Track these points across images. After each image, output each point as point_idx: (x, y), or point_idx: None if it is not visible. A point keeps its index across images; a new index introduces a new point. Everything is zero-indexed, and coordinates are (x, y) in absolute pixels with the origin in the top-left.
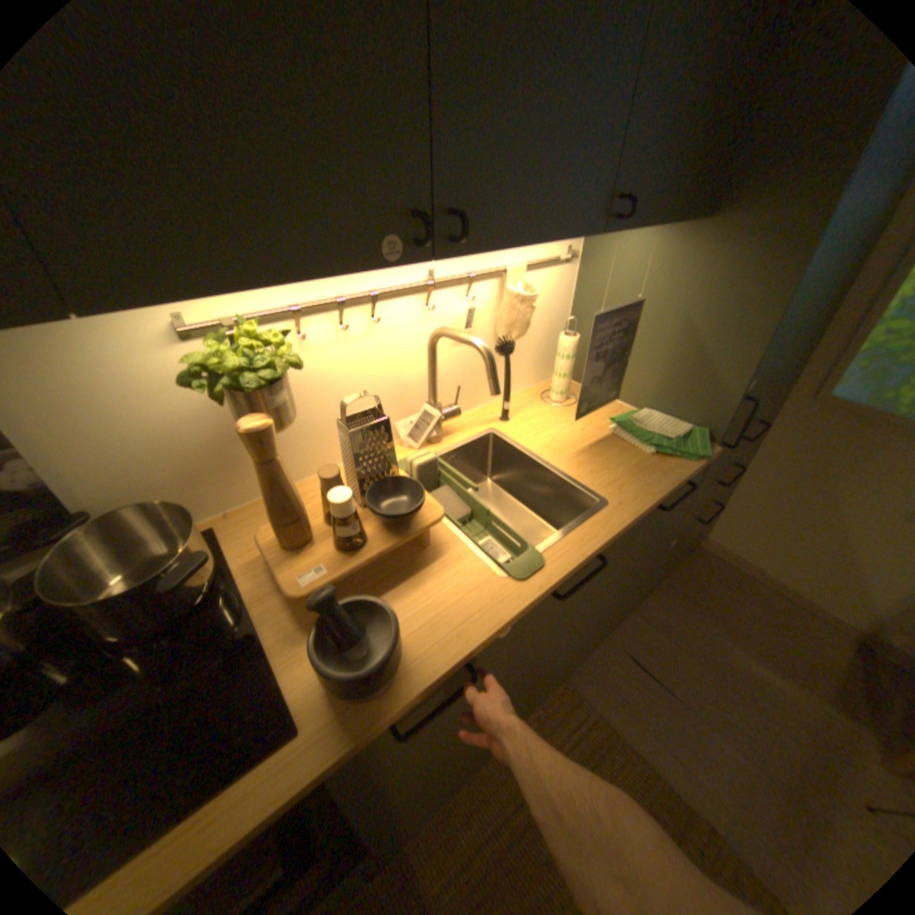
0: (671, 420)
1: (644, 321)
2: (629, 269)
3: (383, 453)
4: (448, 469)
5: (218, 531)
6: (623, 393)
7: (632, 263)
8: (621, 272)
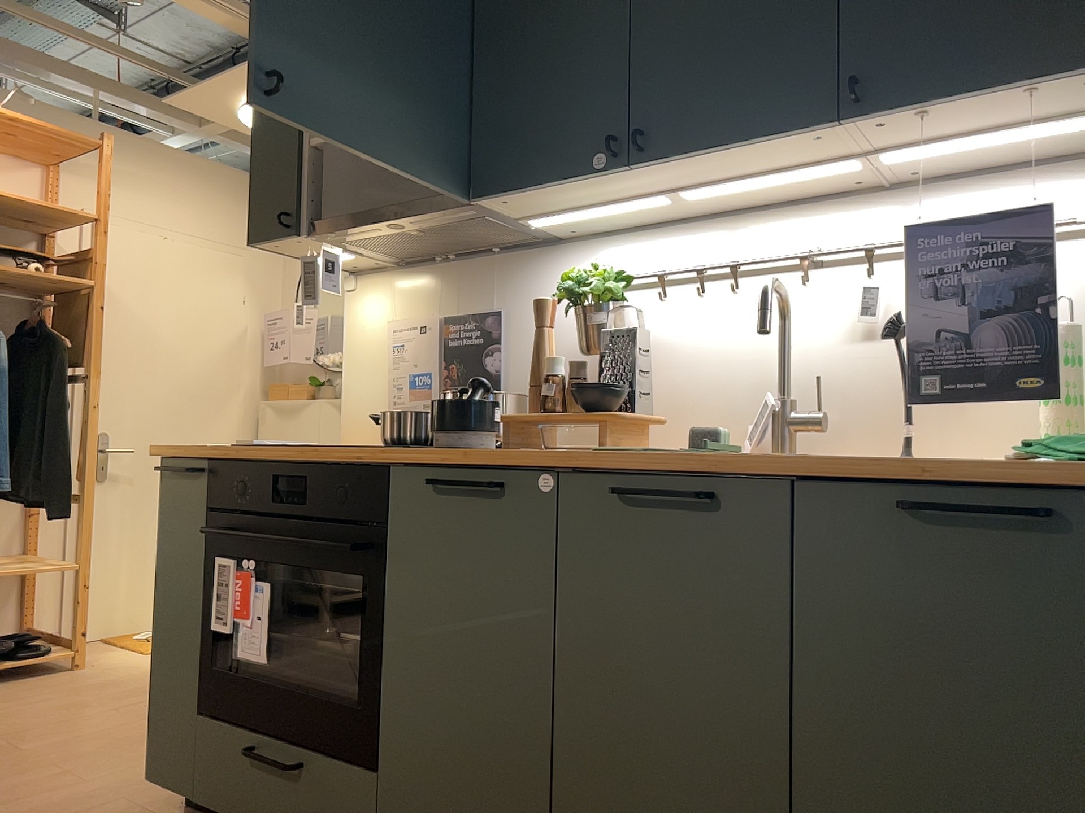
0: None
1: None
2: None
3: (633, 370)
4: None
5: None
6: None
7: None
8: None
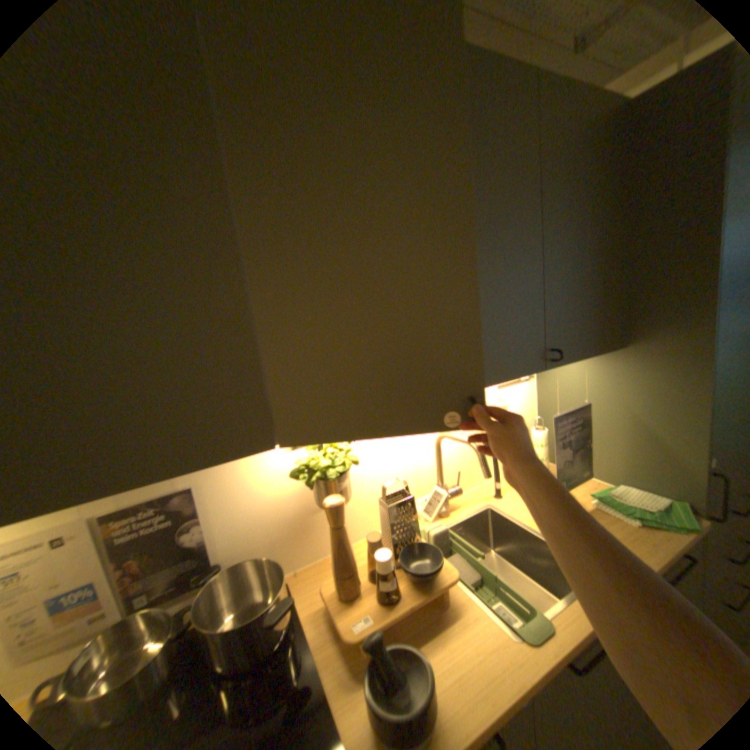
0: (649, 496)
1: (597, 417)
2: (574, 382)
3: (409, 524)
4: (457, 540)
5: (290, 587)
6: (597, 473)
7: (576, 378)
8: (569, 384)
